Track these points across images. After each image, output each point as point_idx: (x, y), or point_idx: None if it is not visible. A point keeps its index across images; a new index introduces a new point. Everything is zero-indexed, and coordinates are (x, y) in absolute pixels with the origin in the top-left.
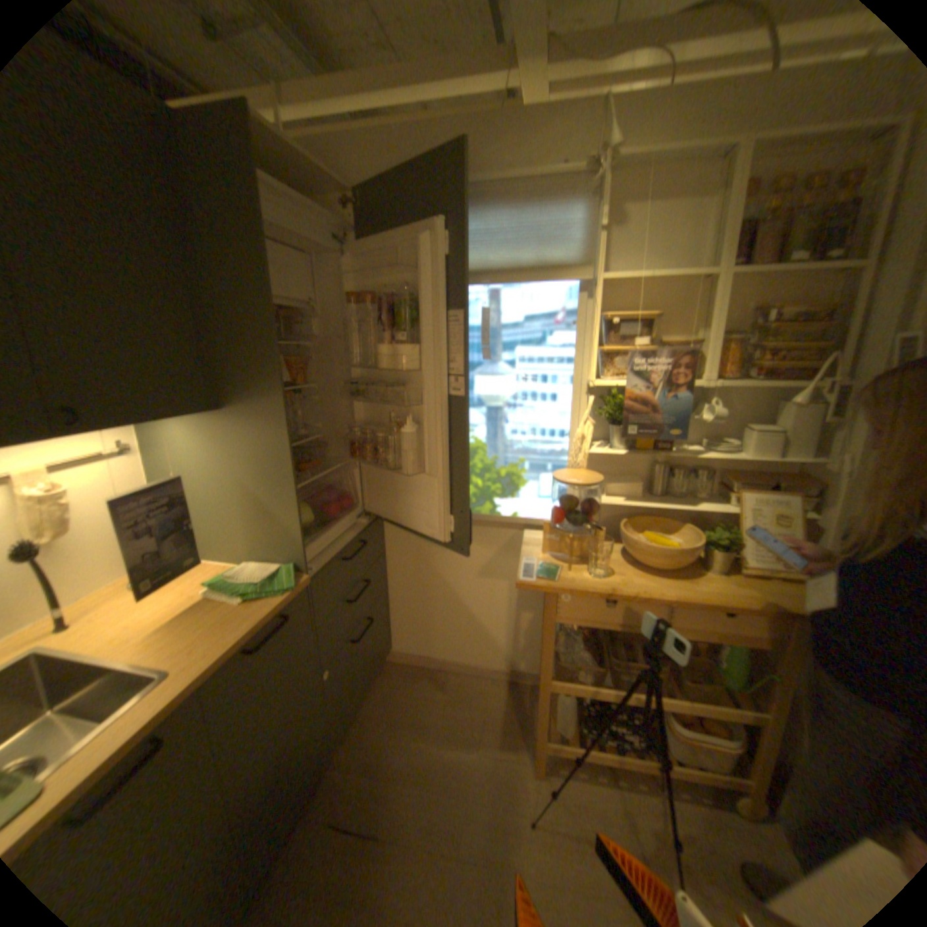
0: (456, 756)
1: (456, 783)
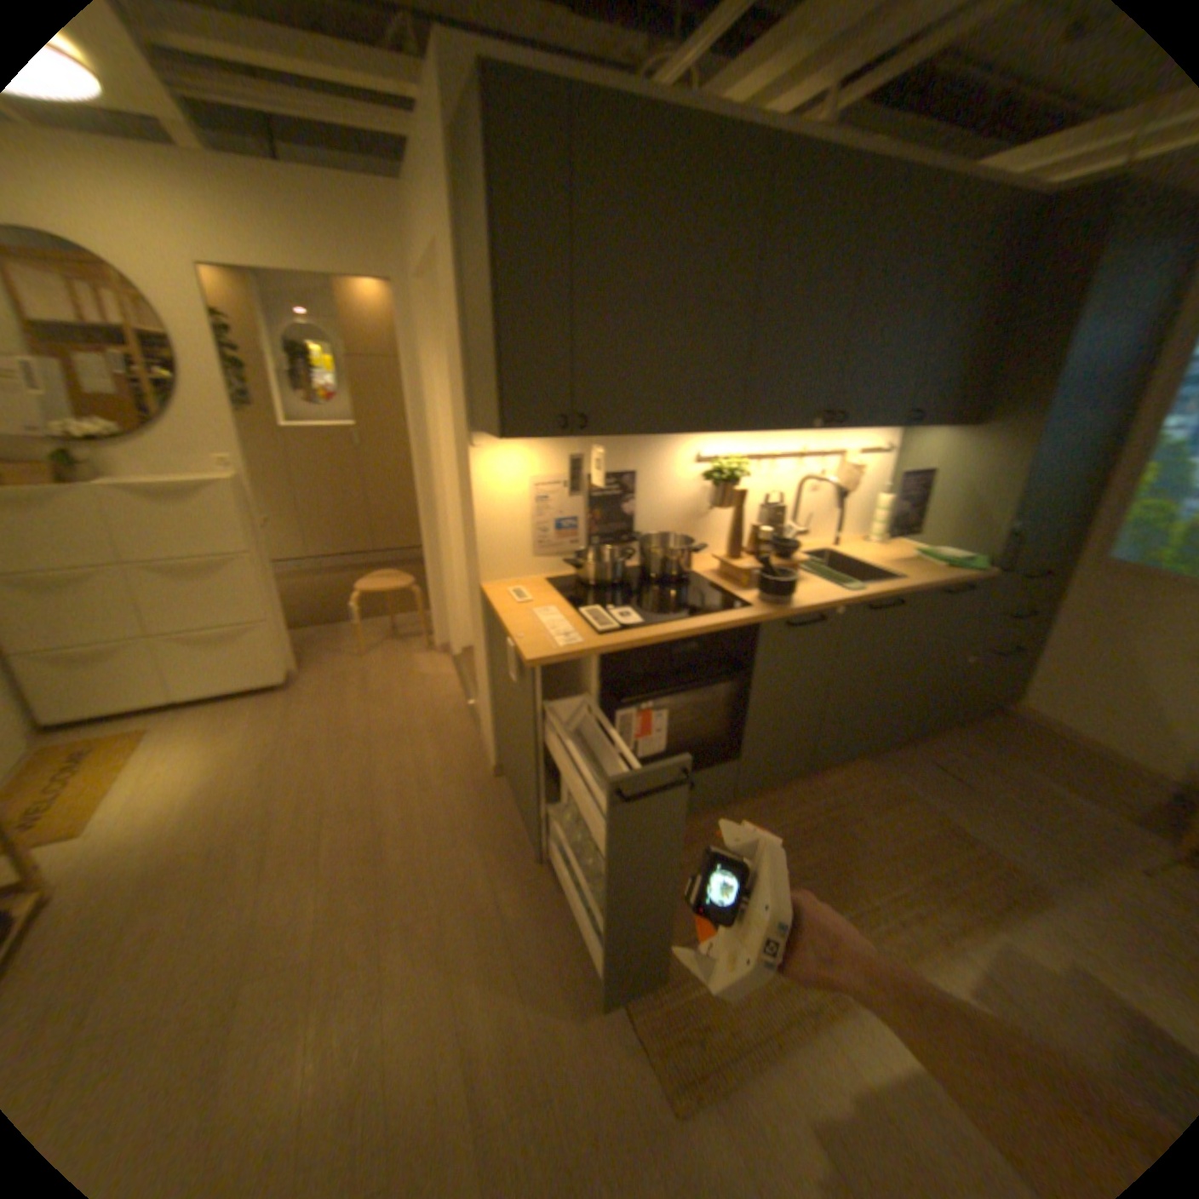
0: (1072, 797)
1: (1065, 809)
